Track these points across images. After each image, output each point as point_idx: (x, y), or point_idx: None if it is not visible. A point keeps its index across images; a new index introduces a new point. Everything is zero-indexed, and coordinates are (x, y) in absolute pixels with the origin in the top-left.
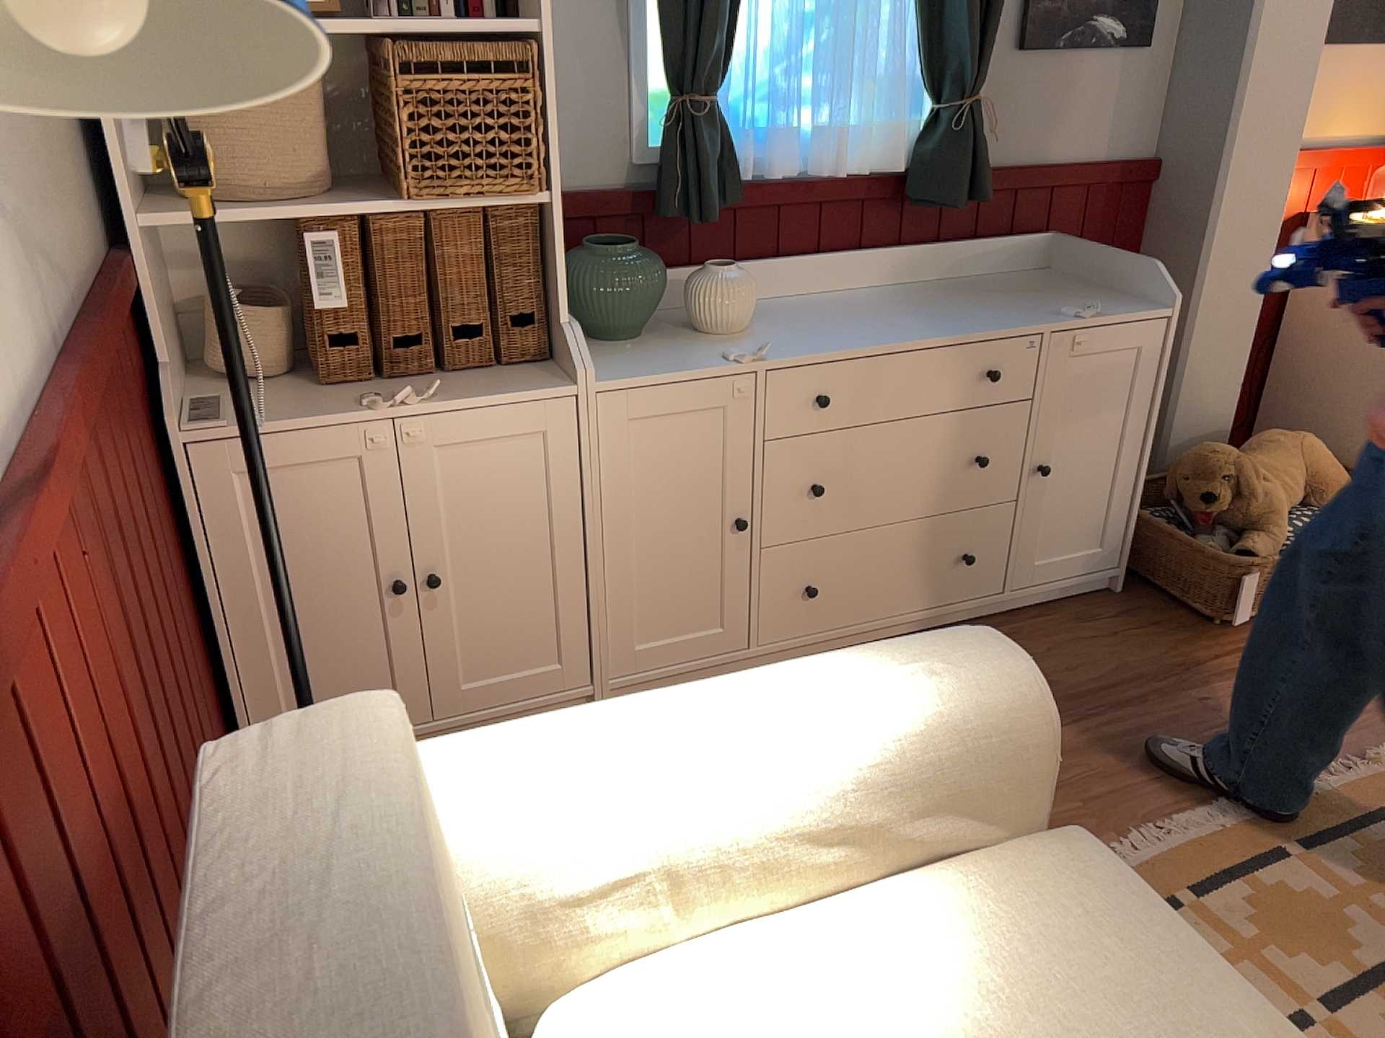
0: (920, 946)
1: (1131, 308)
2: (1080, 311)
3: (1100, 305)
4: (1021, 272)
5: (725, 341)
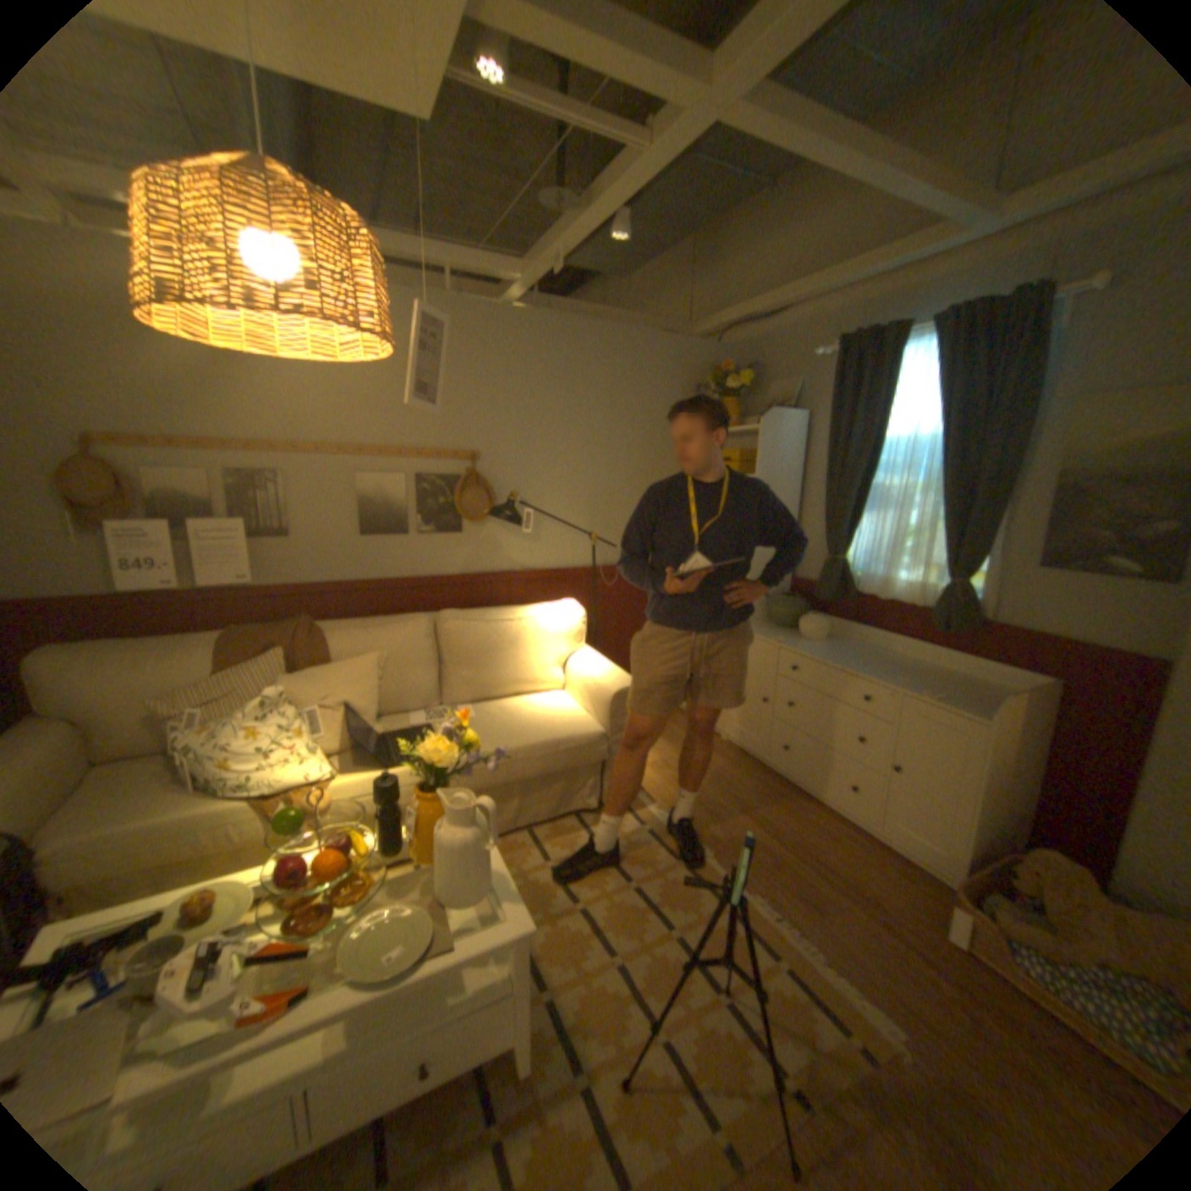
0: (562, 709)
1: (974, 711)
2: (930, 694)
3: (941, 696)
4: (1021, 692)
5: (795, 639)
